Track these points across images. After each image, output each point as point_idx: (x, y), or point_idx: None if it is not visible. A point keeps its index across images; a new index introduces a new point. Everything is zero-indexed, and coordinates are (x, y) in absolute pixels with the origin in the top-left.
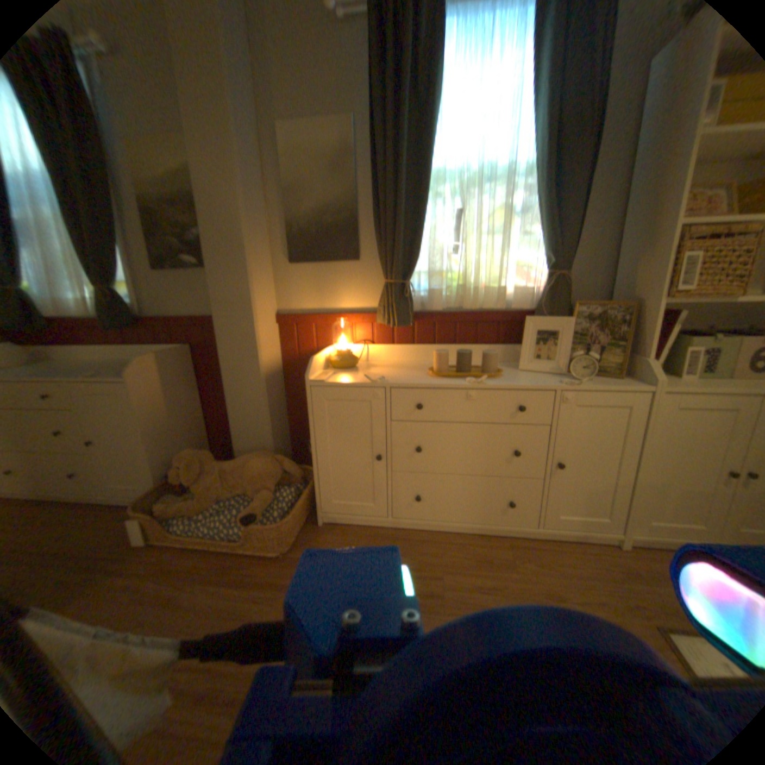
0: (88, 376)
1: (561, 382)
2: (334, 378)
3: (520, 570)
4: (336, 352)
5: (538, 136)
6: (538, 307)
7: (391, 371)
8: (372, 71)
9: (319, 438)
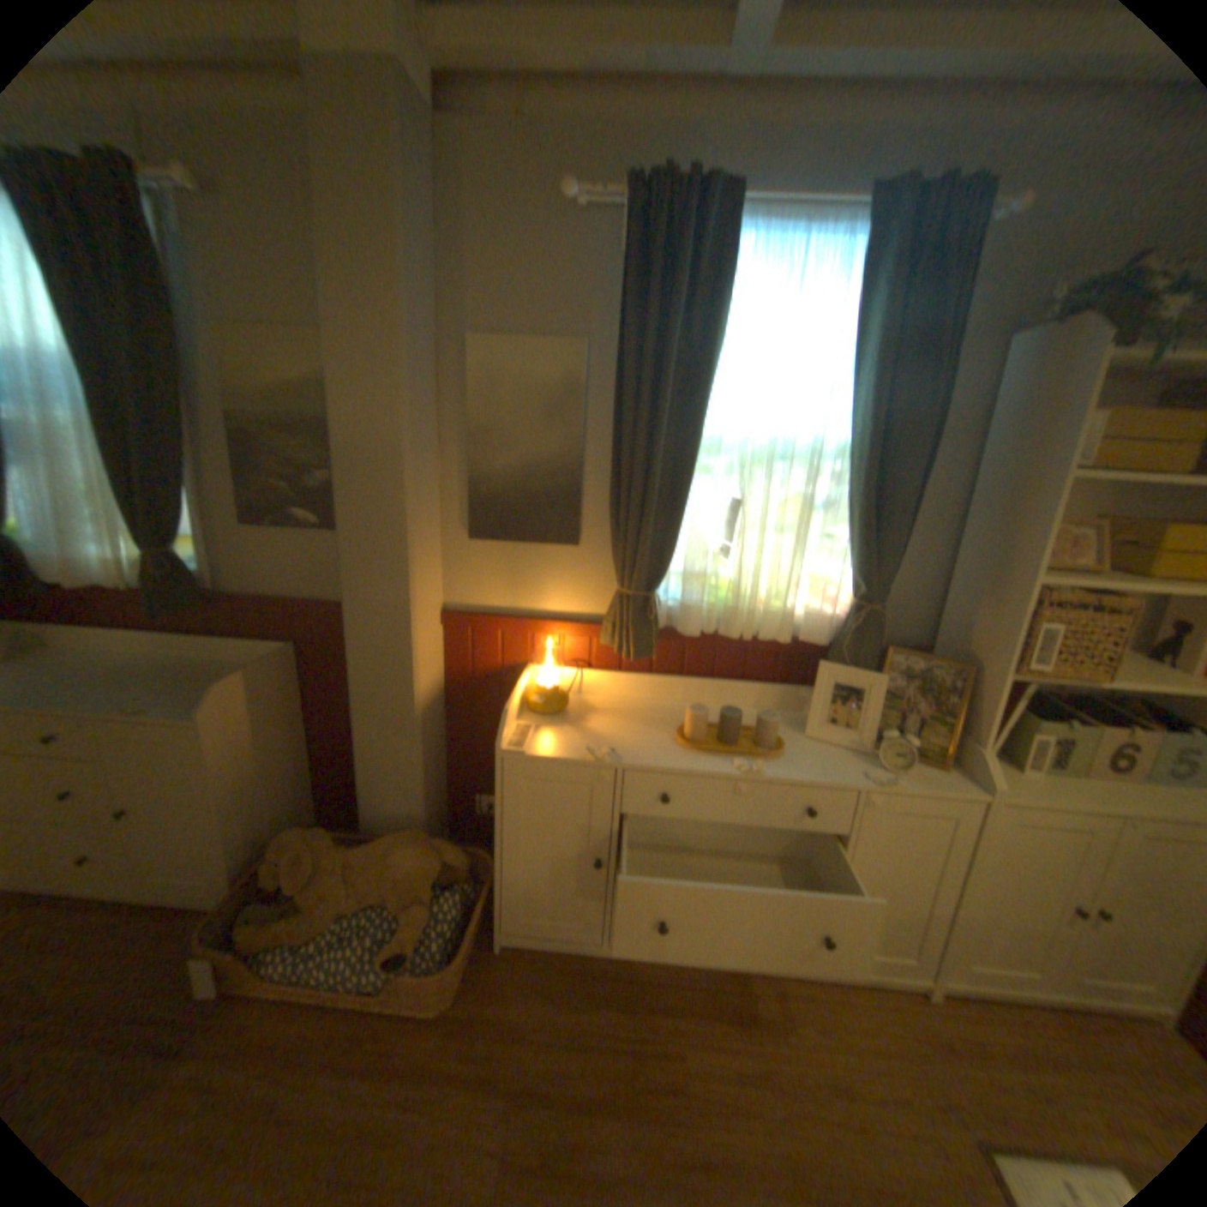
0: (129, 713)
1: (866, 777)
2: (538, 746)
3: (794, 1042)
4: (537, 687)
5: (855, 412)
6: (836, 643)
7: (619, 726)
8: (624, 294)
9: (503, 823)
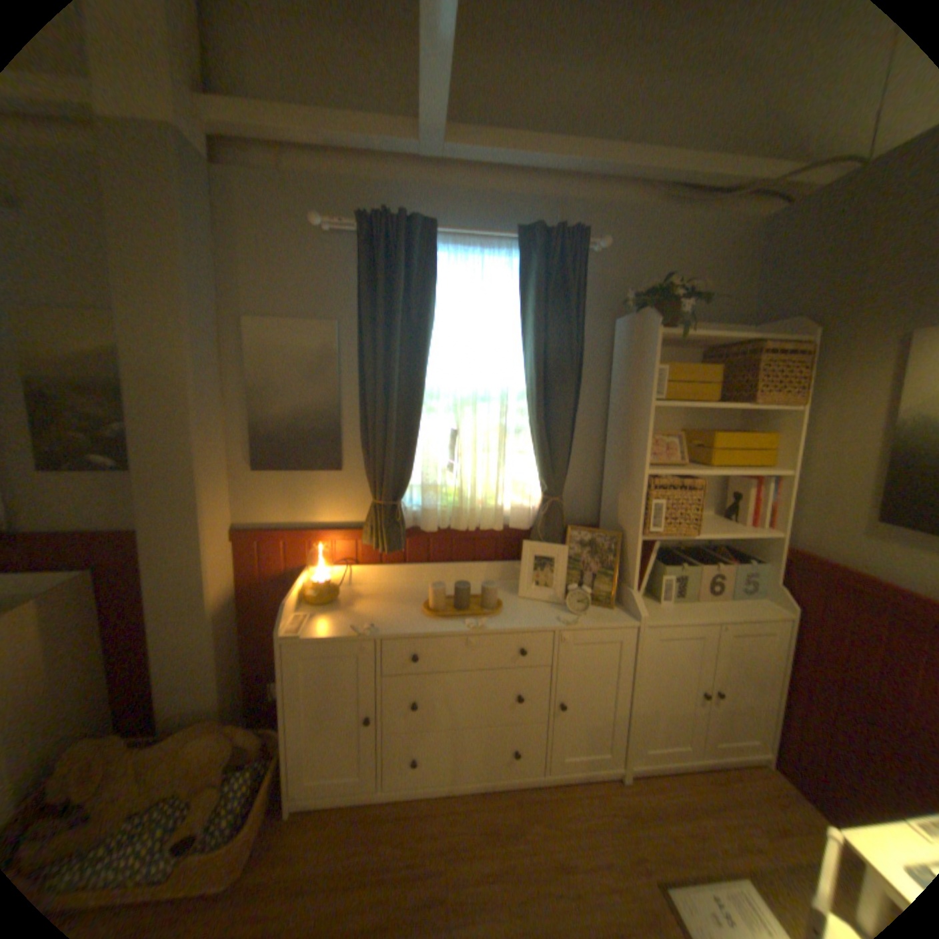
0: None
1: (558, 621)
2: (310, 631)
3: (528, 839)
4: (311, 584)
5: (526, 369)
6: (534, 527)
7: (379, 608)
8: (360, 291)
9: (286, 702)
